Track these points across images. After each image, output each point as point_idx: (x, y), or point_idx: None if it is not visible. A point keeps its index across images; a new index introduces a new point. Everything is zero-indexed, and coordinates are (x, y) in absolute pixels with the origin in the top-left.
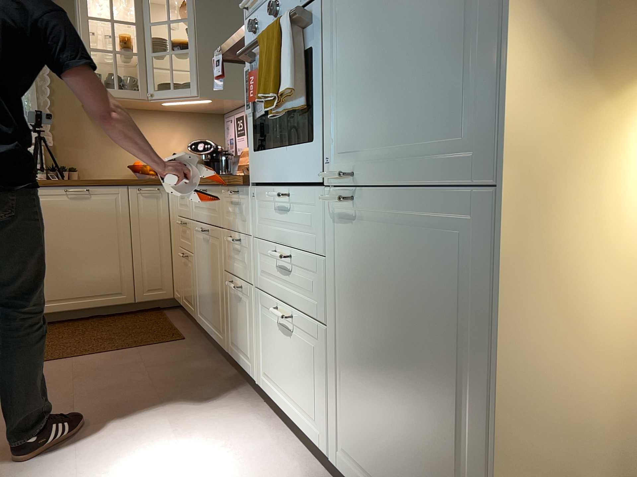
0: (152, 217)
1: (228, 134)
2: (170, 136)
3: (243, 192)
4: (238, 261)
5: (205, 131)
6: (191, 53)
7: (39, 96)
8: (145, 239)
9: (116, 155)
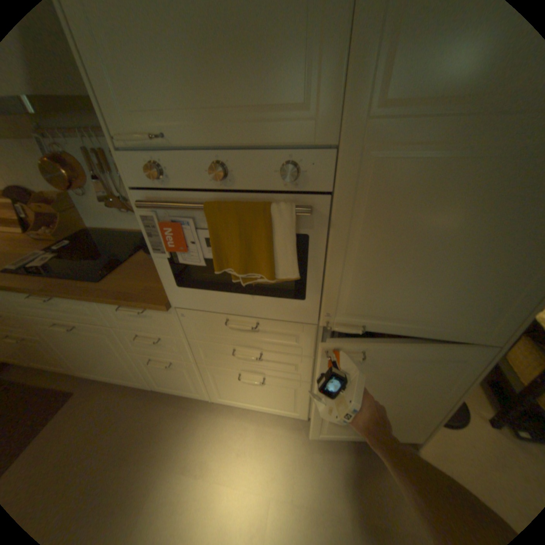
0: None
1: None
2: None
3: (154, 310)
4: (156, 349)
5: None
6: None
7: None
8: None
9: None
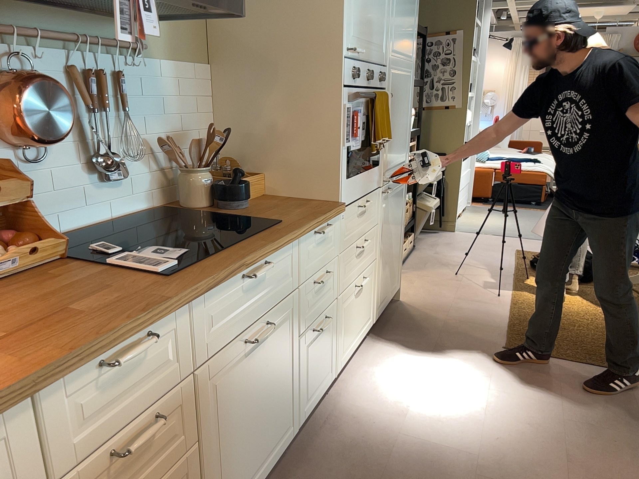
0: None
1: None
2: None
3: (332, 221)
4: (320, 297)
5: None
6: None
7: None
8: None
9: None
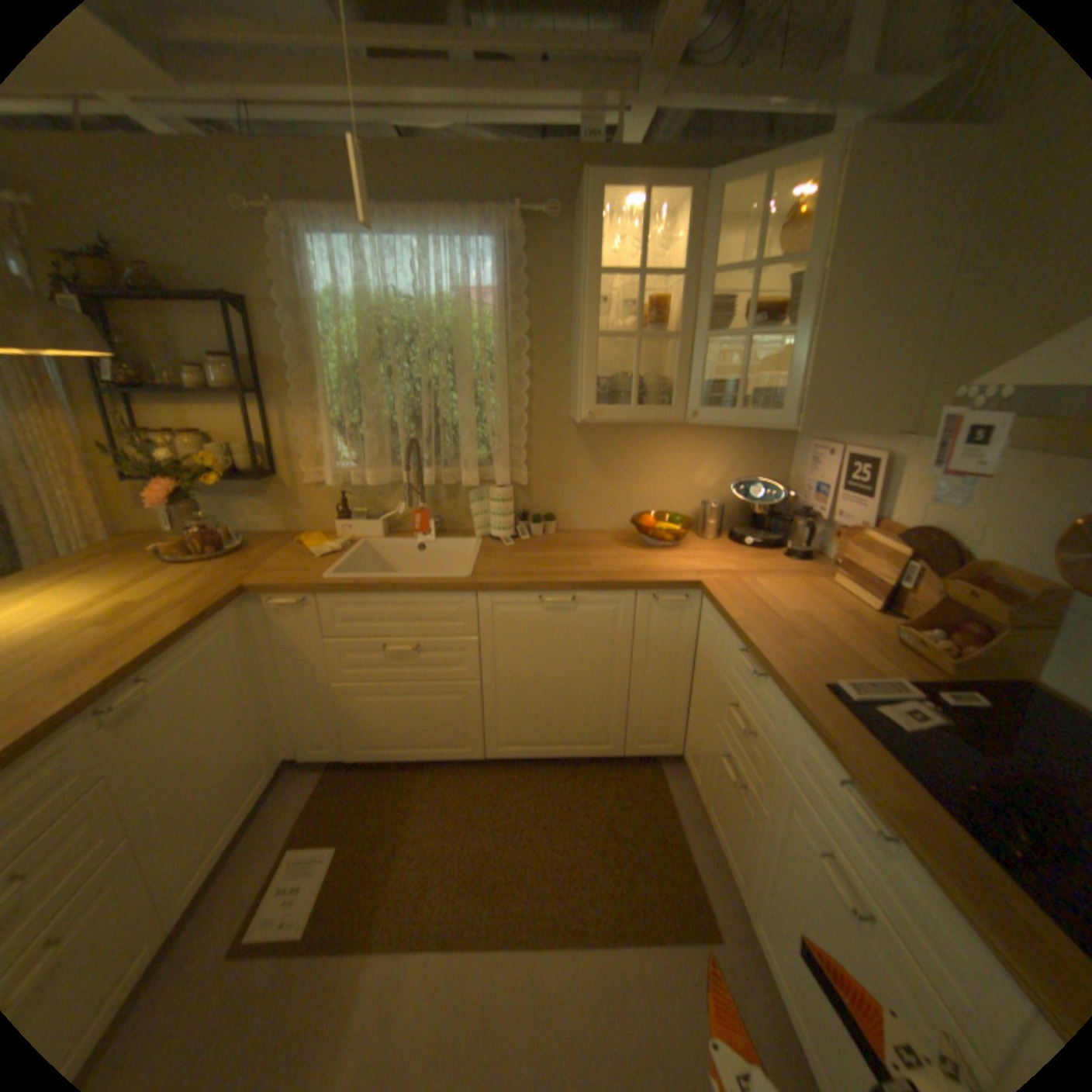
0: (670, 640)
1: (816, 474)
2: (700, 462)
3: None
4: None
5: (761, 451)
6: (803, 335)
7: (512, 406)
8: (653, 672)
9: (612, 492)
